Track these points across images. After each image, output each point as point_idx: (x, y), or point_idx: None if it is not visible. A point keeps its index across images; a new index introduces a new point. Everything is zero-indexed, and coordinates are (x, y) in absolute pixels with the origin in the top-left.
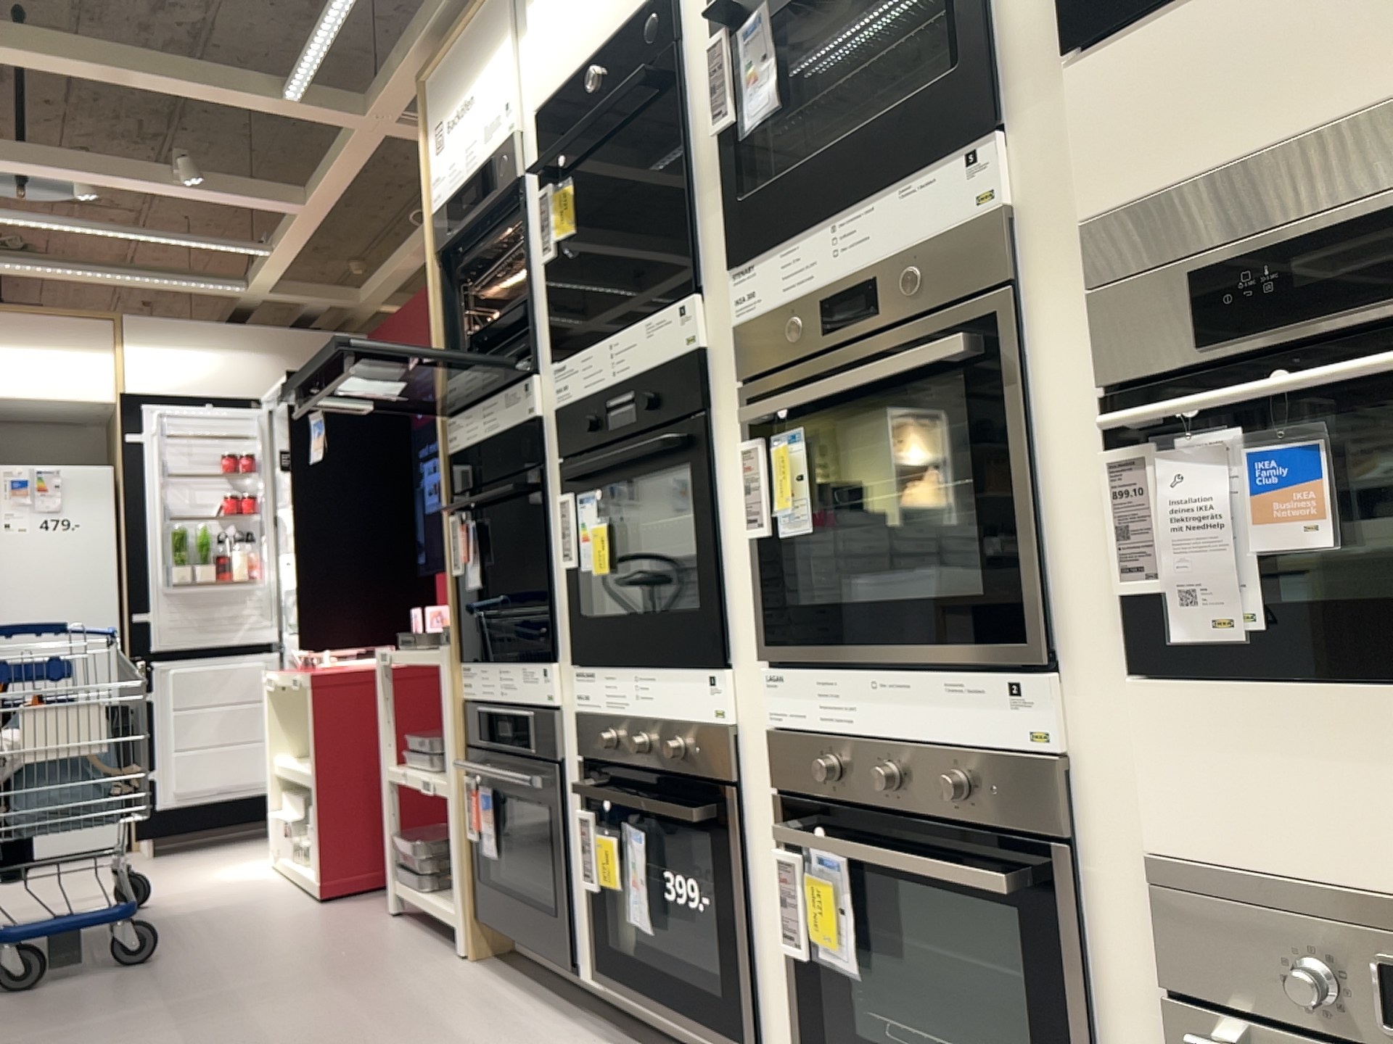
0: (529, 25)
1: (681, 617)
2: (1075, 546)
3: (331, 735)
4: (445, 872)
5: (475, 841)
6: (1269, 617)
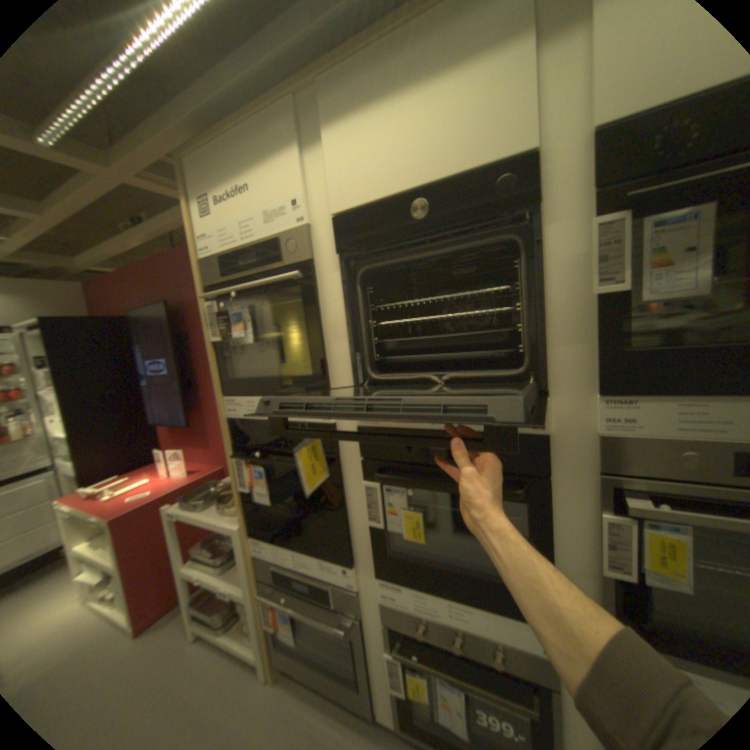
0: (326, 141)
1: (487, 574)
2: None
3: (128, 549)
4: (230, 620)
5: (272, 632)
6: None
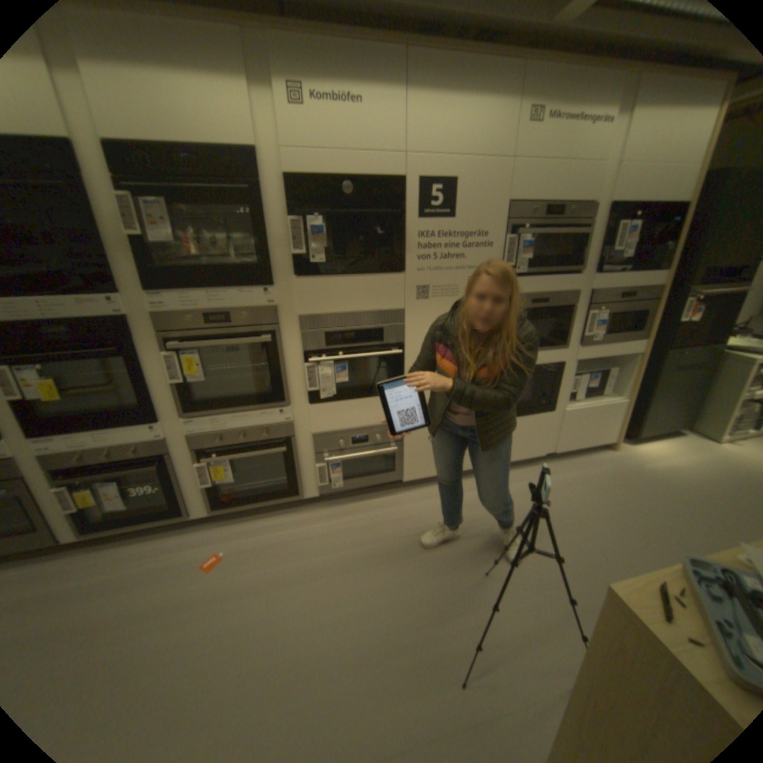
0: None
1: (113, 410)
2: (293, 383)
3: None
4: None
5: None
6: (335, 394)
